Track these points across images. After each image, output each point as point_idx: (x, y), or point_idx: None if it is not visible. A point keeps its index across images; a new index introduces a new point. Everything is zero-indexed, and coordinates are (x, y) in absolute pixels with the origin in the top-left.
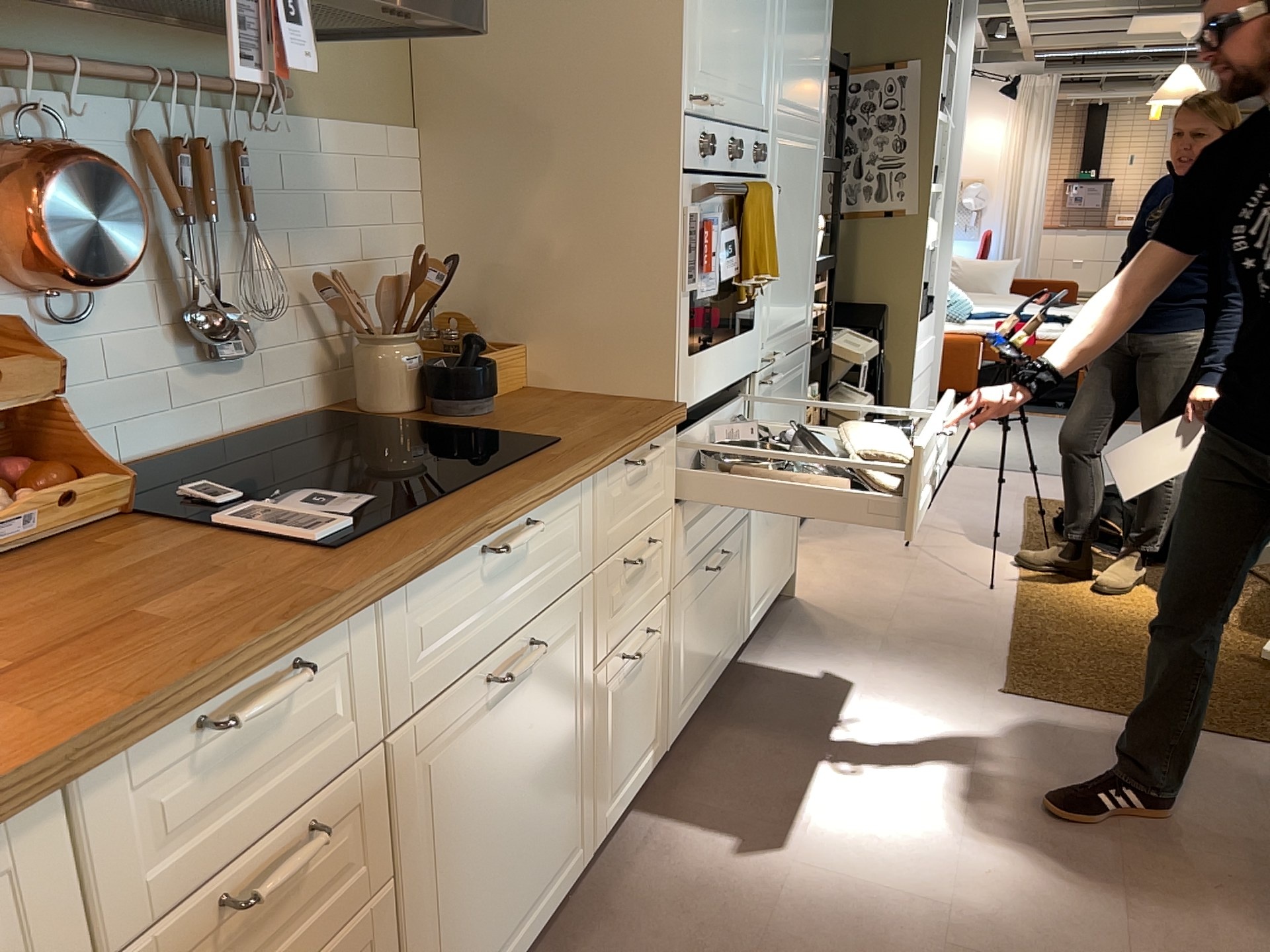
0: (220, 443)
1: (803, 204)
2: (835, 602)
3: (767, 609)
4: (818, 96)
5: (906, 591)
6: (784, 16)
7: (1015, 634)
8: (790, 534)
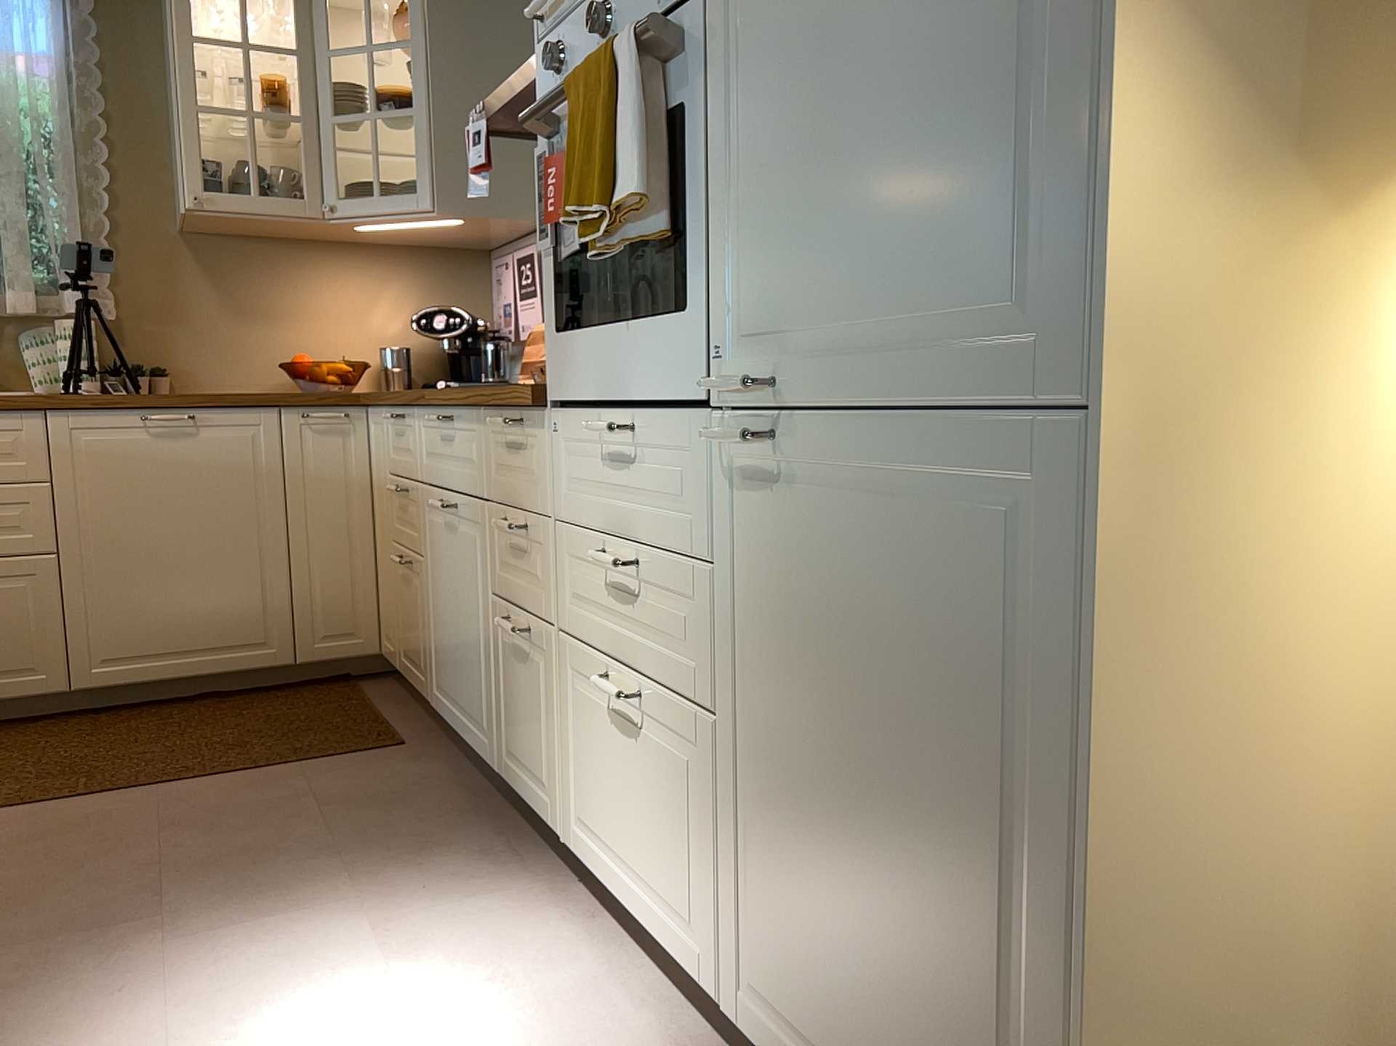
0: None
1: None
2: None
3: None
4: None
5: None
6: None
7: None
8: None
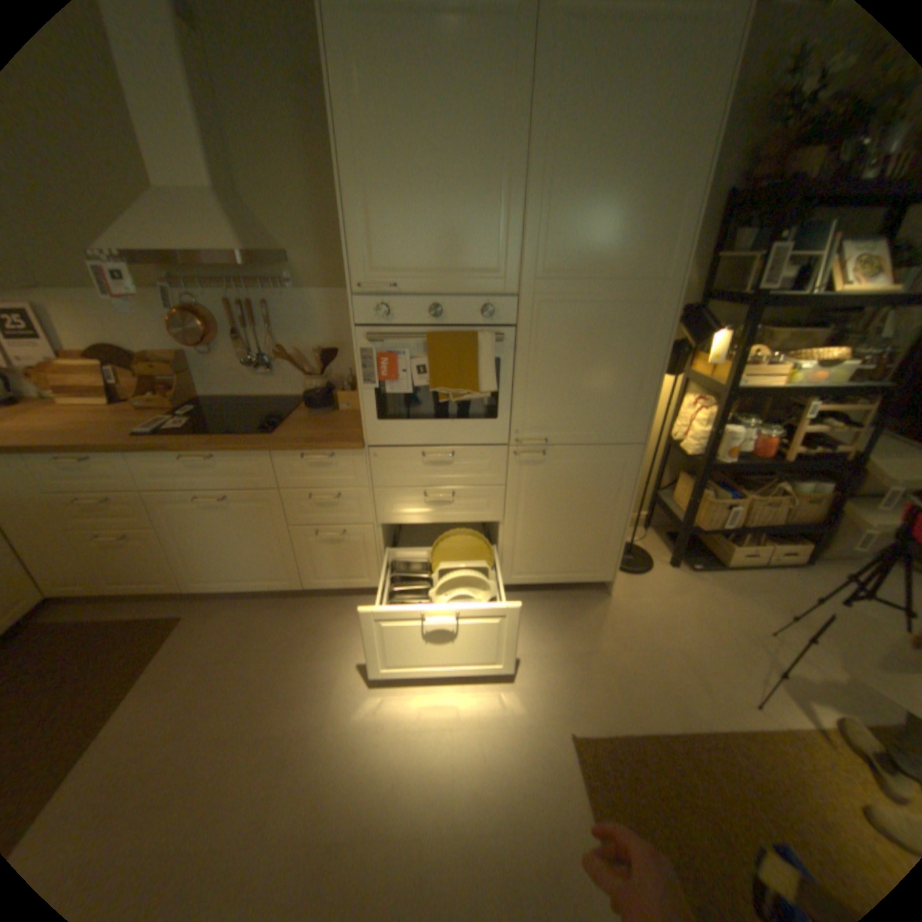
0: (264, 398)
1: (612, 343)
2: (623, 617)
3: (546, 583)
4: (656, 256)
5: (684, 652)
6: (545, 204)
7: (680, 739)
8: (595, 556)
